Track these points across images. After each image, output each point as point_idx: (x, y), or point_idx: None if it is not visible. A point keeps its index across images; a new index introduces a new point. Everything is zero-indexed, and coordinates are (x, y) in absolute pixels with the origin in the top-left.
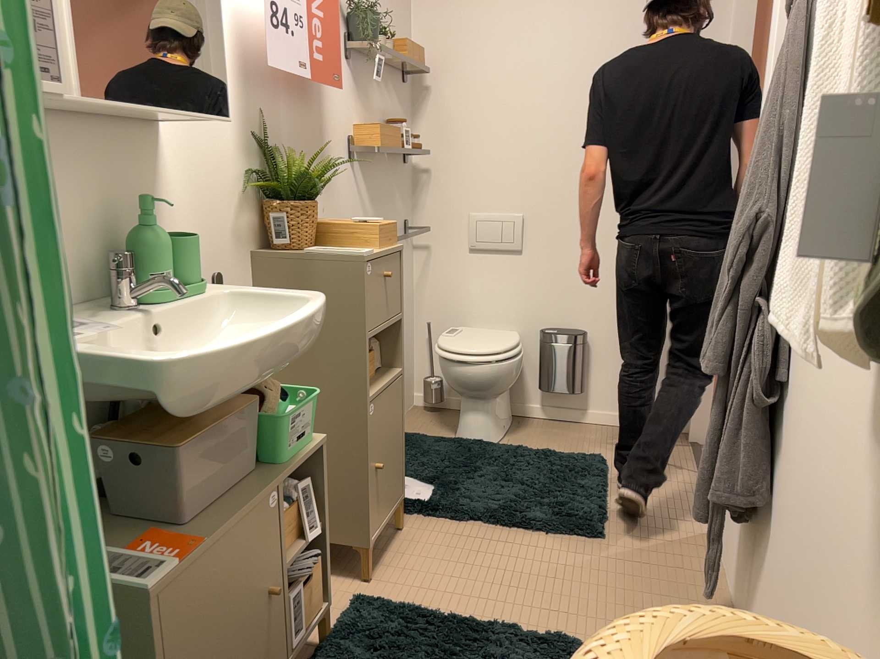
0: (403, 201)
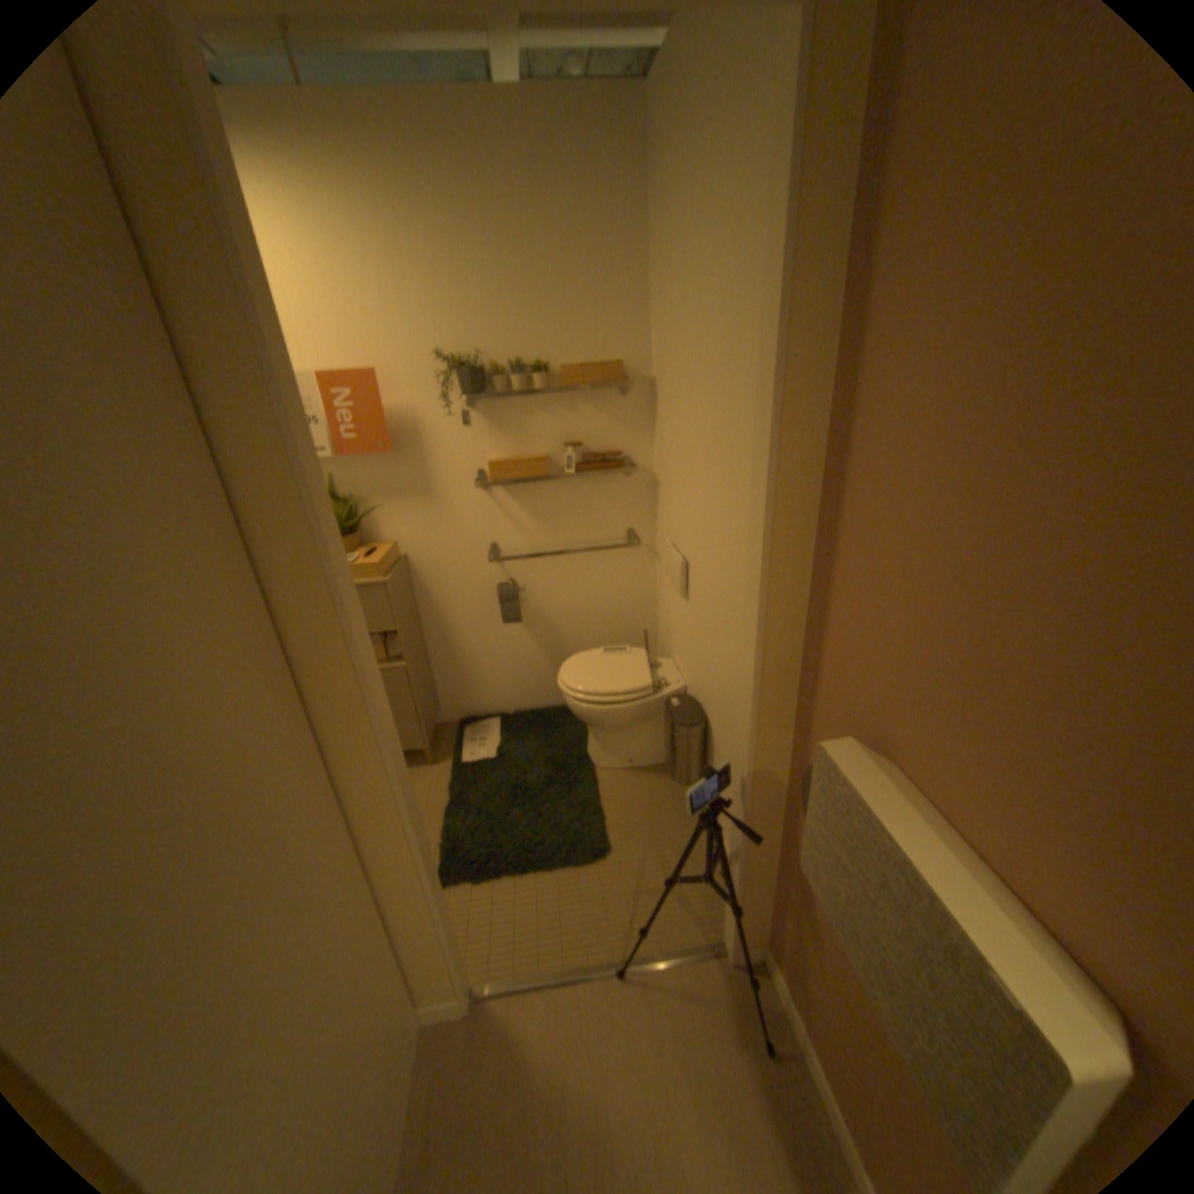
0: (618, 508)
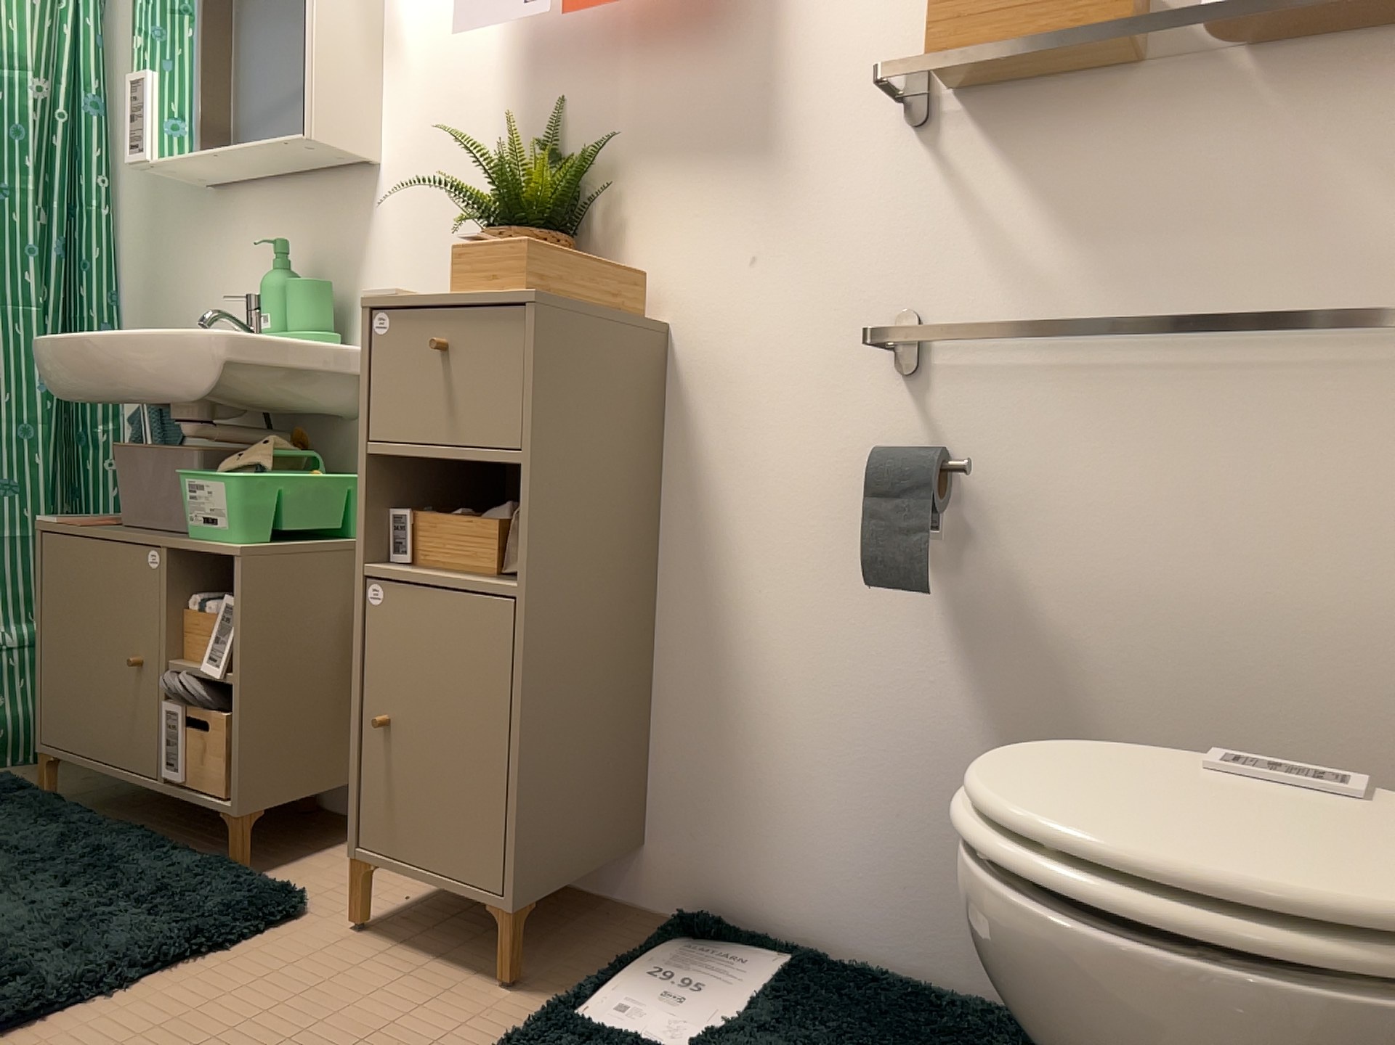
0: None
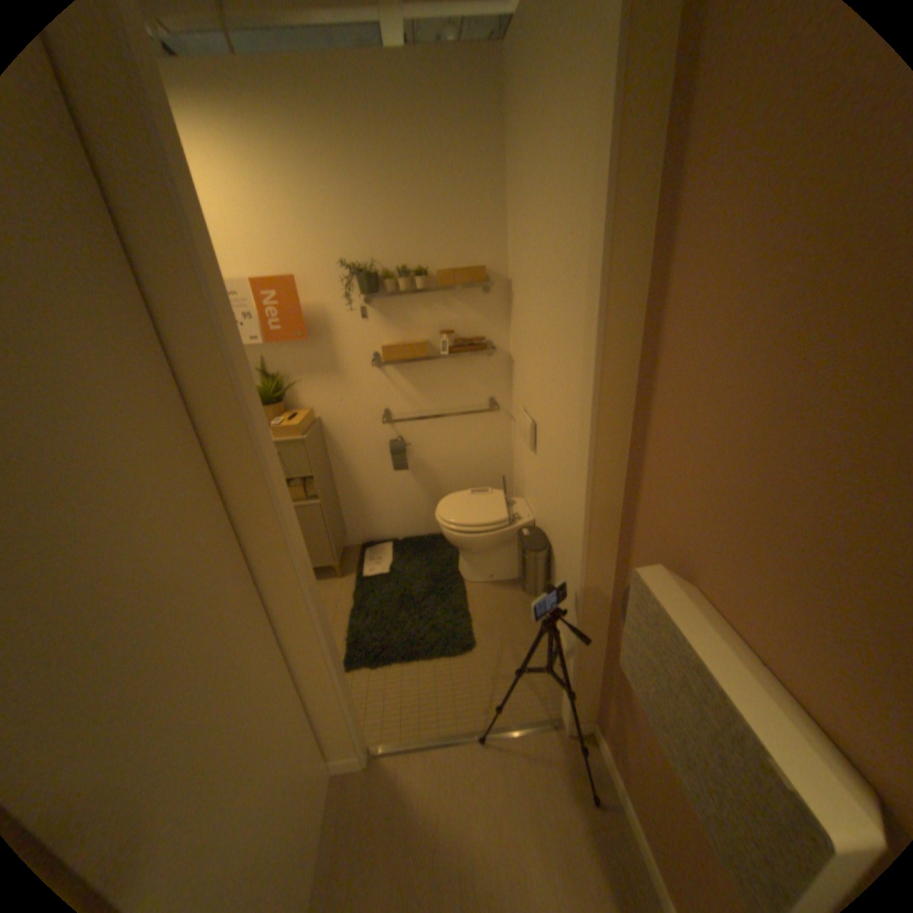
0: (482, 381)
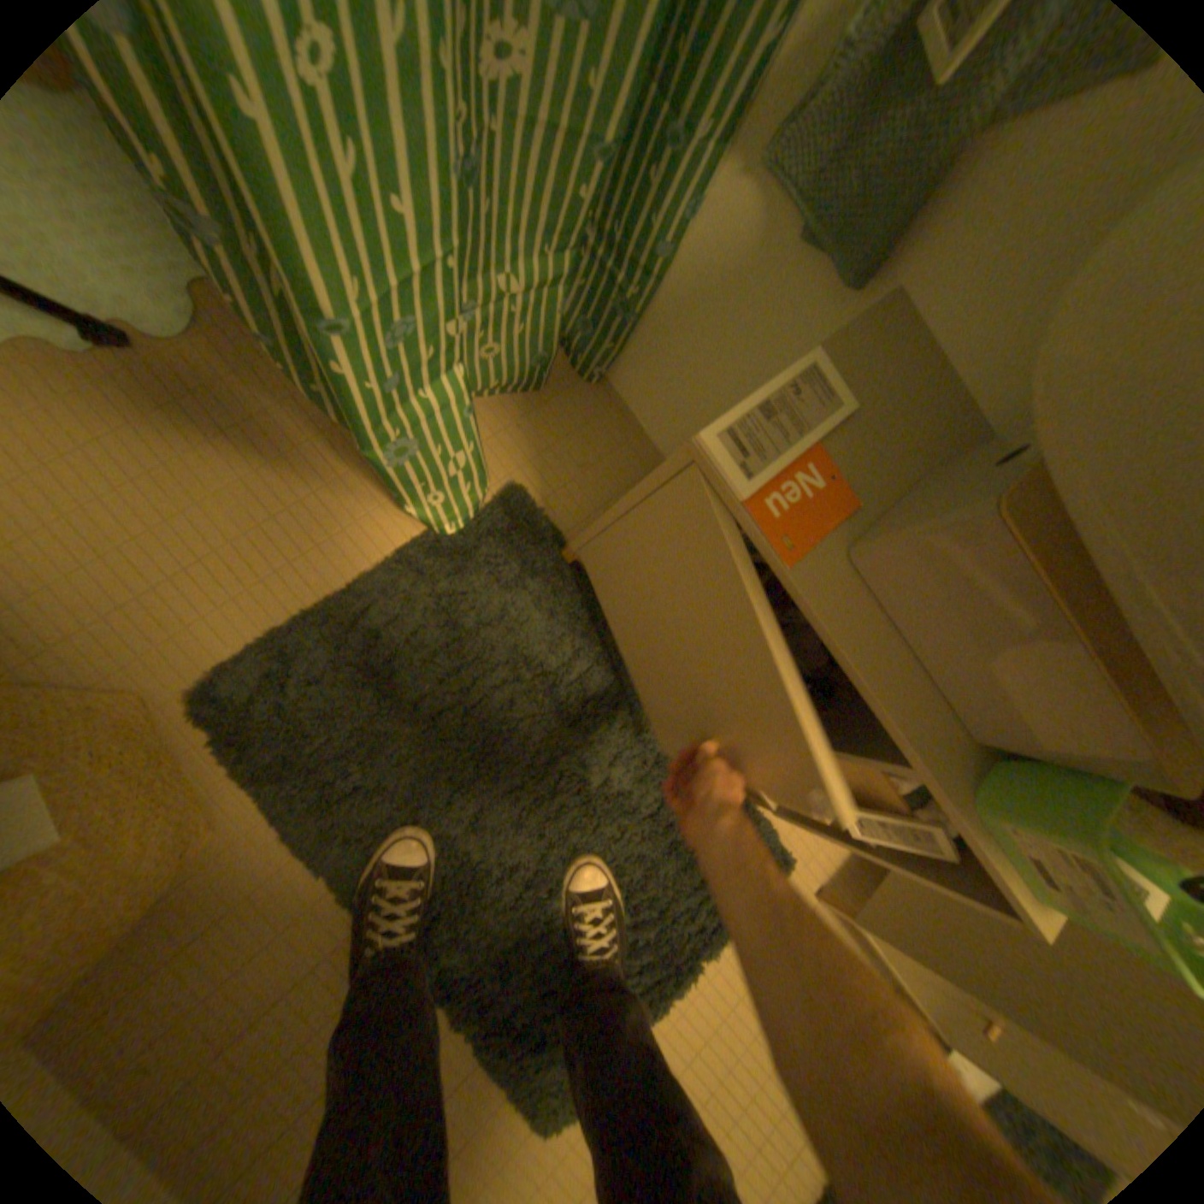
0: None
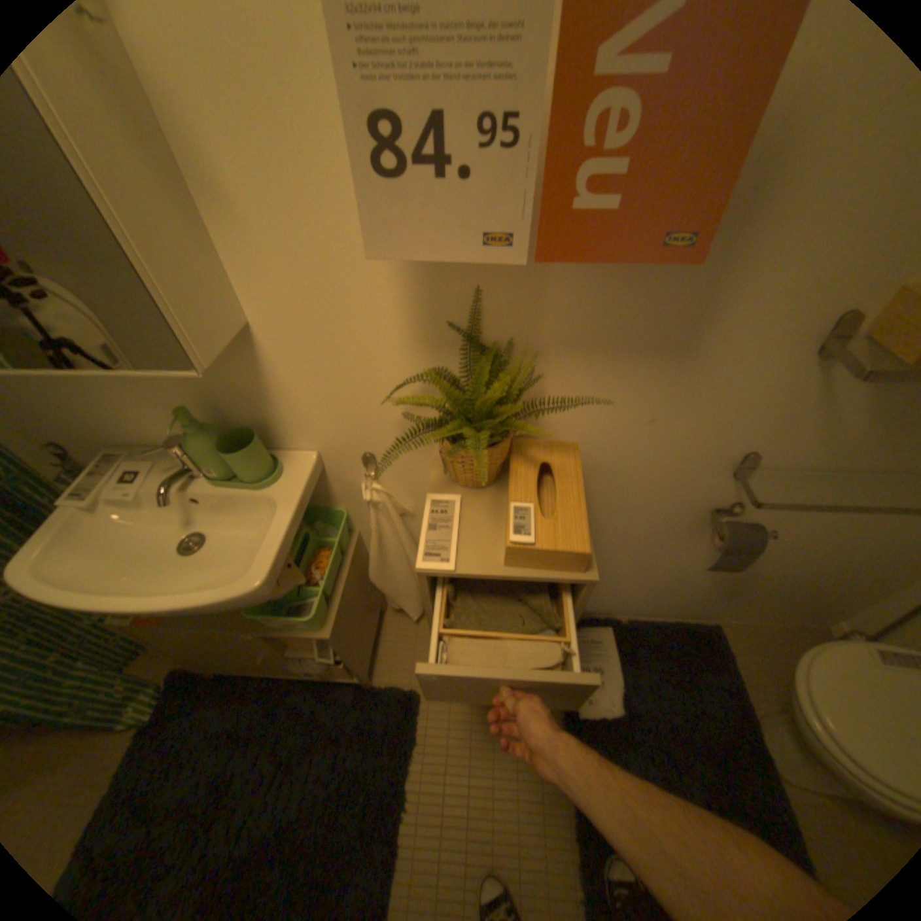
0: None
